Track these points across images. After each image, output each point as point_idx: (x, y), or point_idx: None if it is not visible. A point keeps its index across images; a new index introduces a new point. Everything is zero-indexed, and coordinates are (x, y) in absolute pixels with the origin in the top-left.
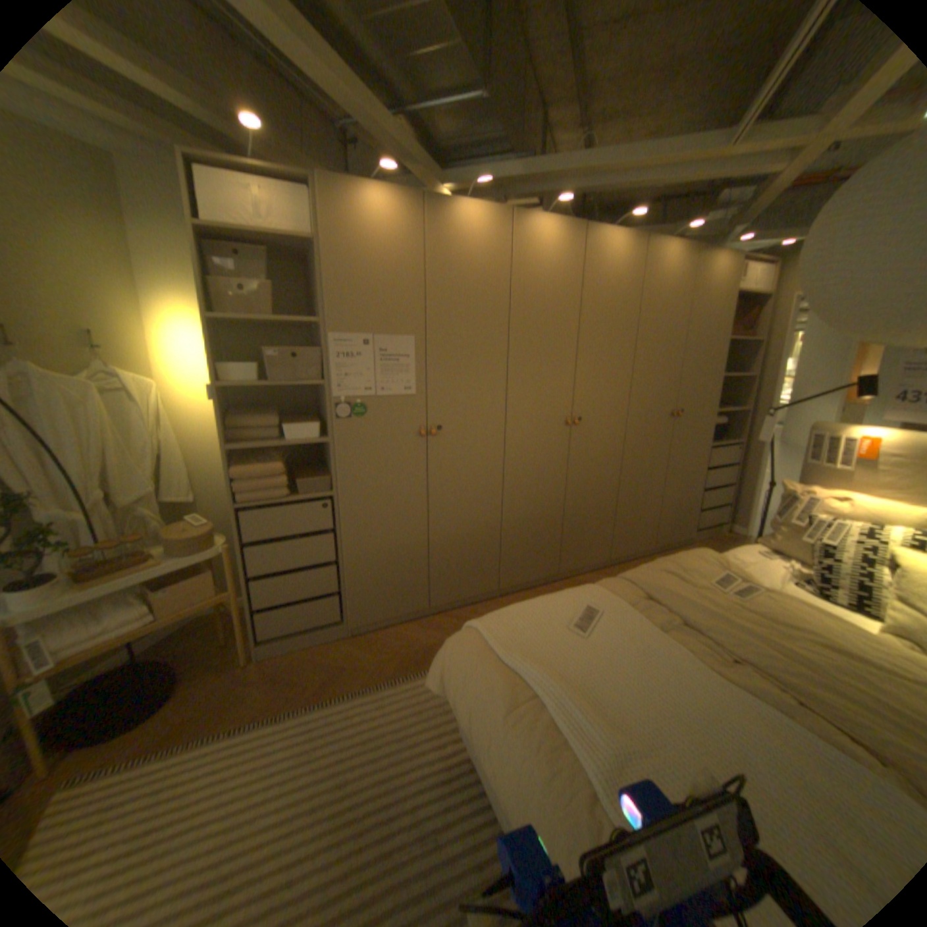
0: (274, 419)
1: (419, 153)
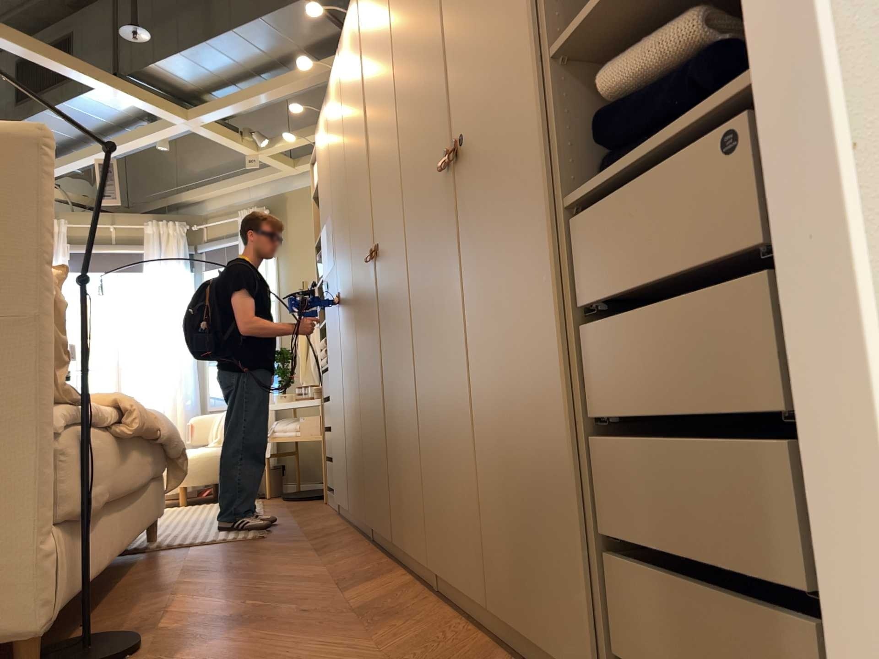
0: None
1: None
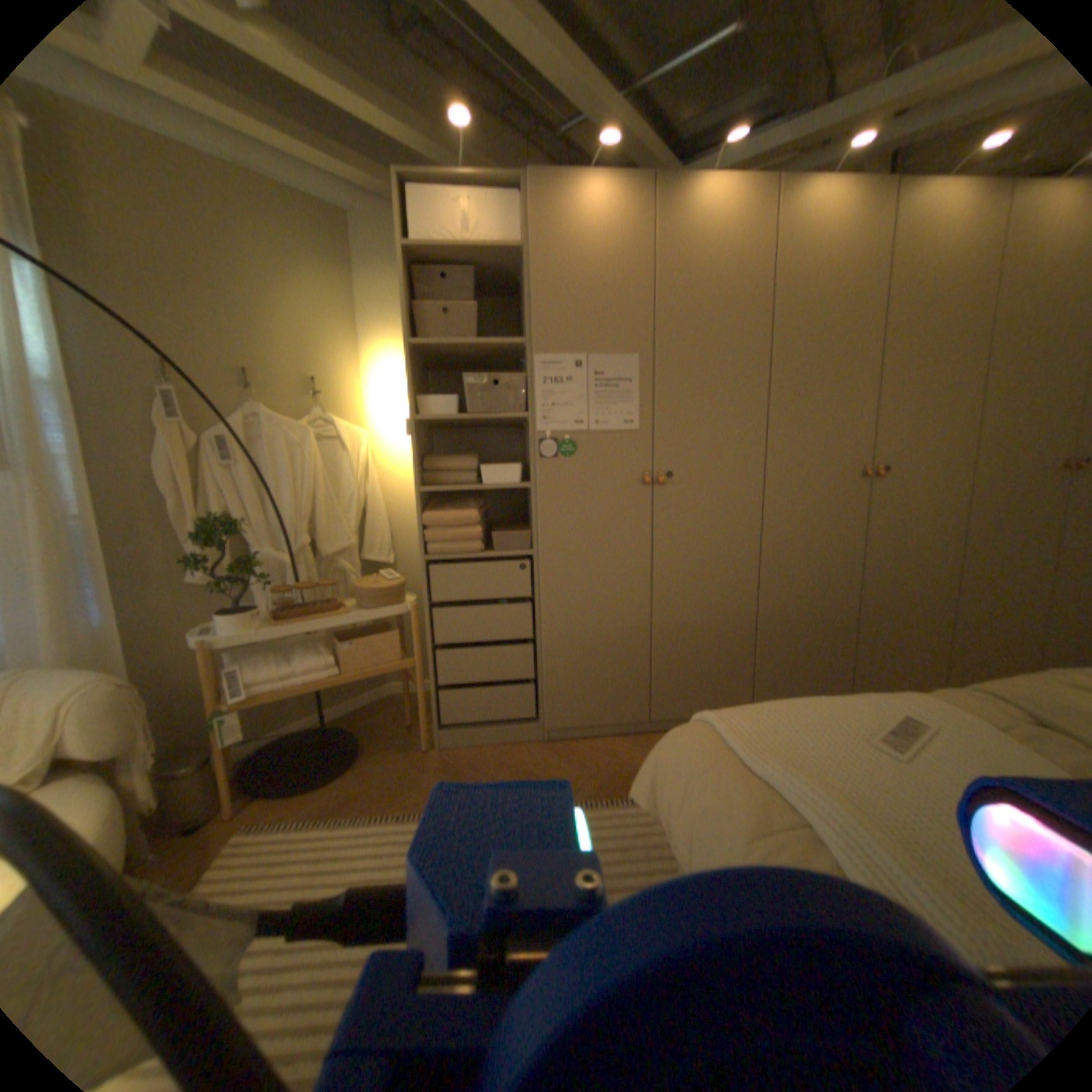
0: (473, 463)
1: (654, 138)
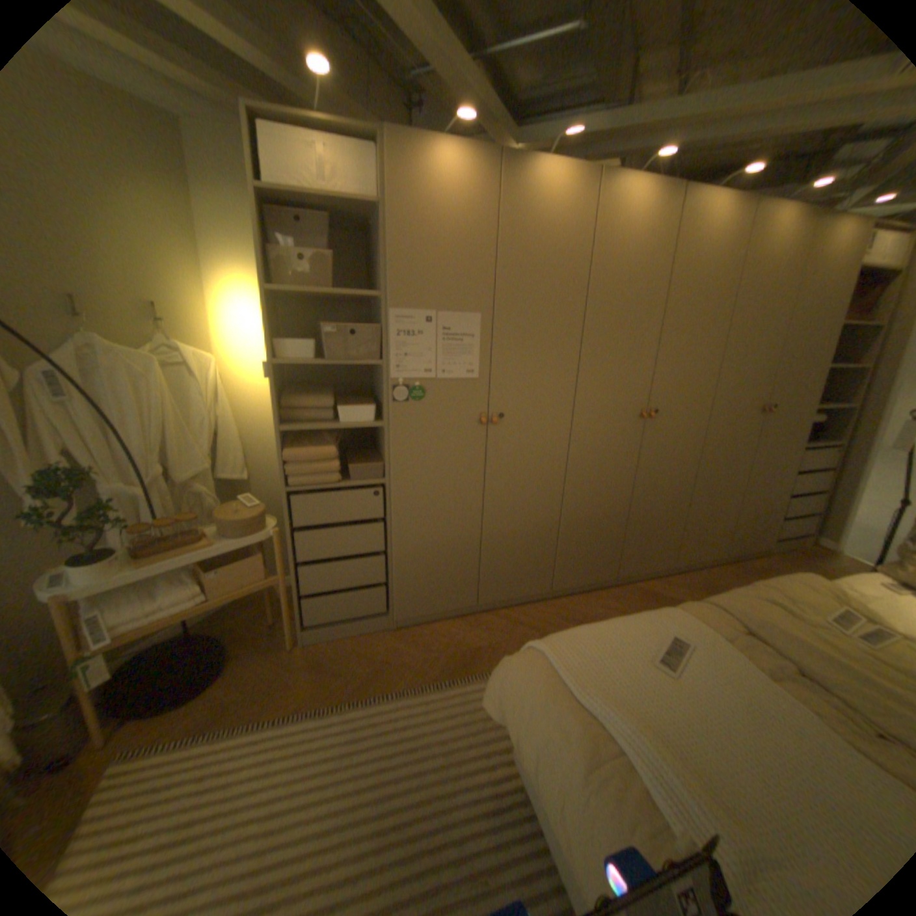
0: (329, 399)
1: (497, 105)
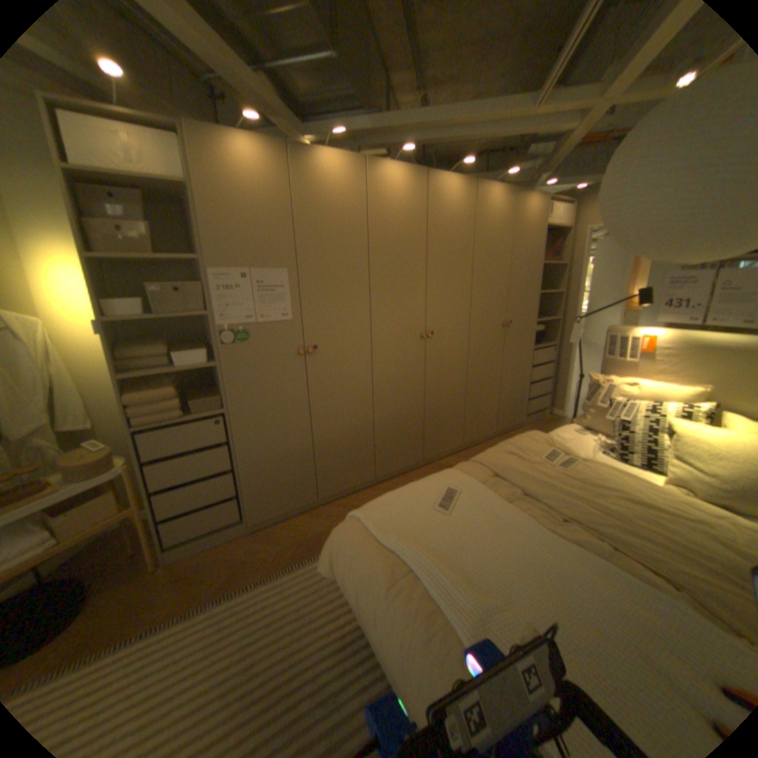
0: (163, 348)
1: (280, 106)
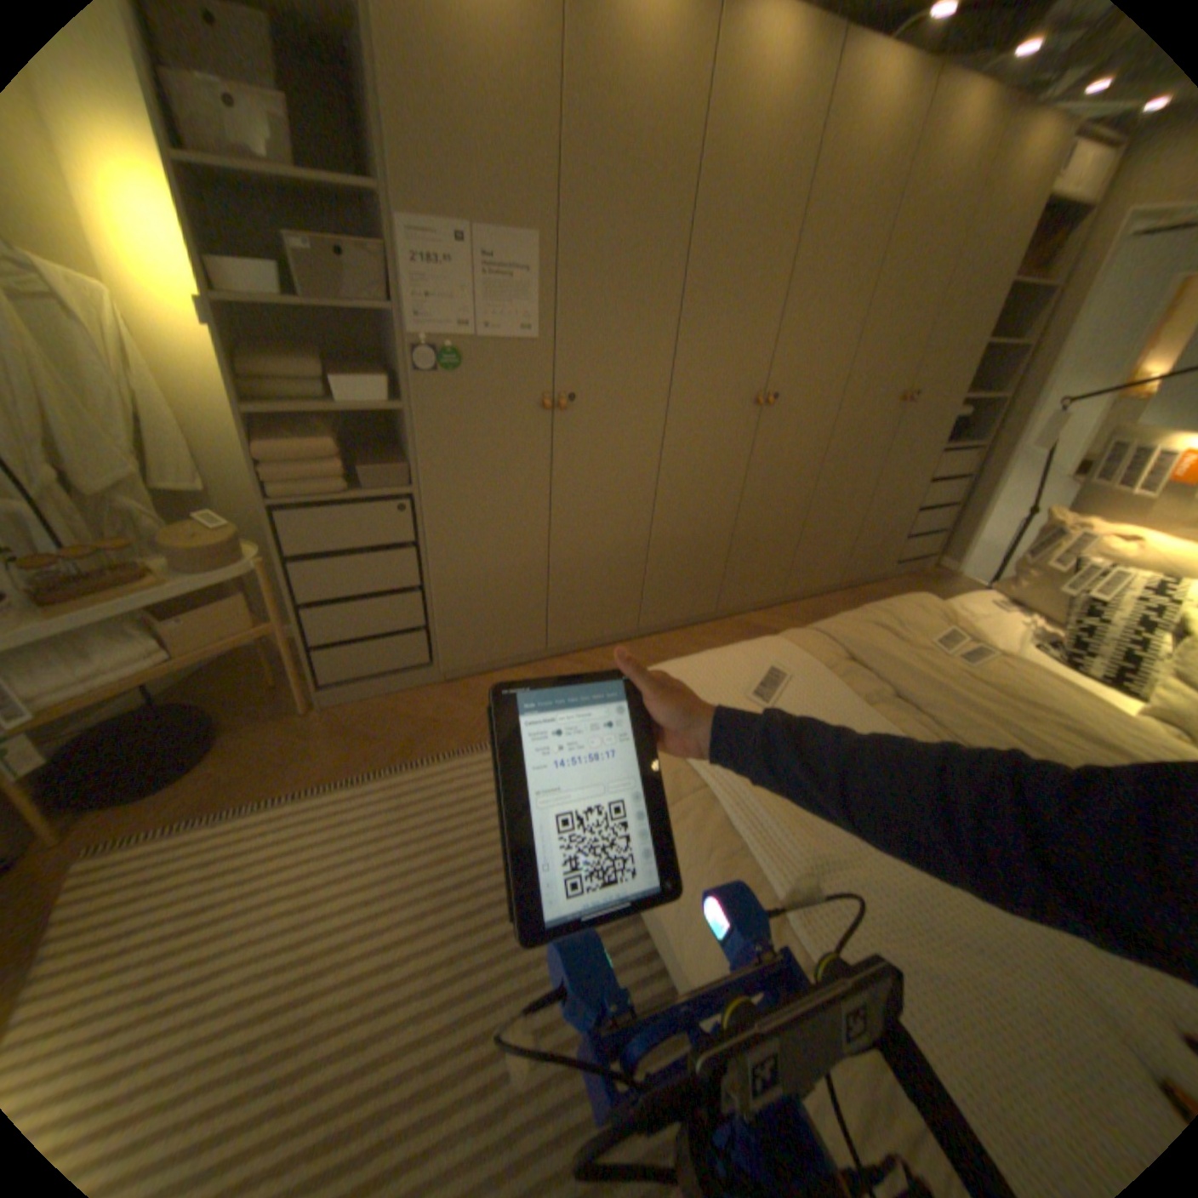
0: (315, 366)
1: None
